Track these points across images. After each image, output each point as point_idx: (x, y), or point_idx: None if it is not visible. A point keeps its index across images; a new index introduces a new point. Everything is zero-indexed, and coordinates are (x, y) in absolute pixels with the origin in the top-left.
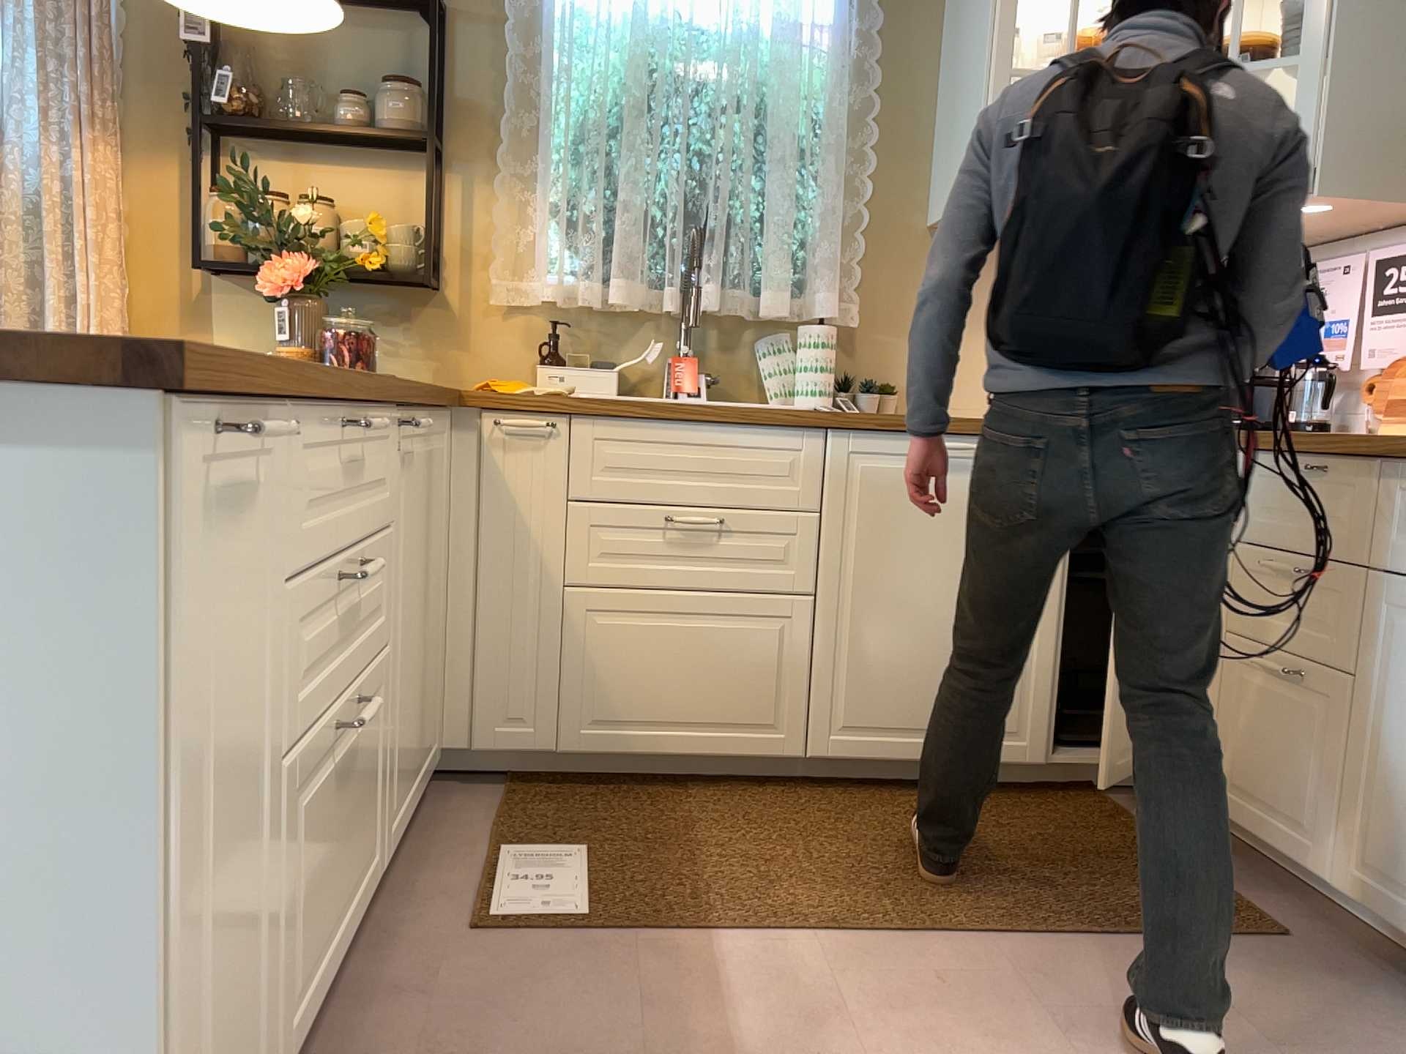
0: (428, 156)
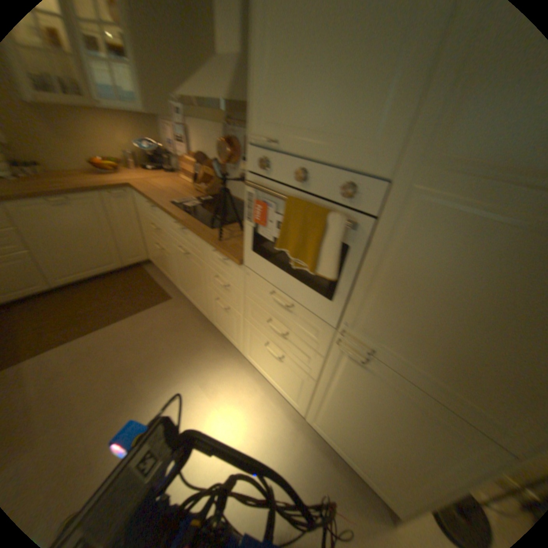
0: None
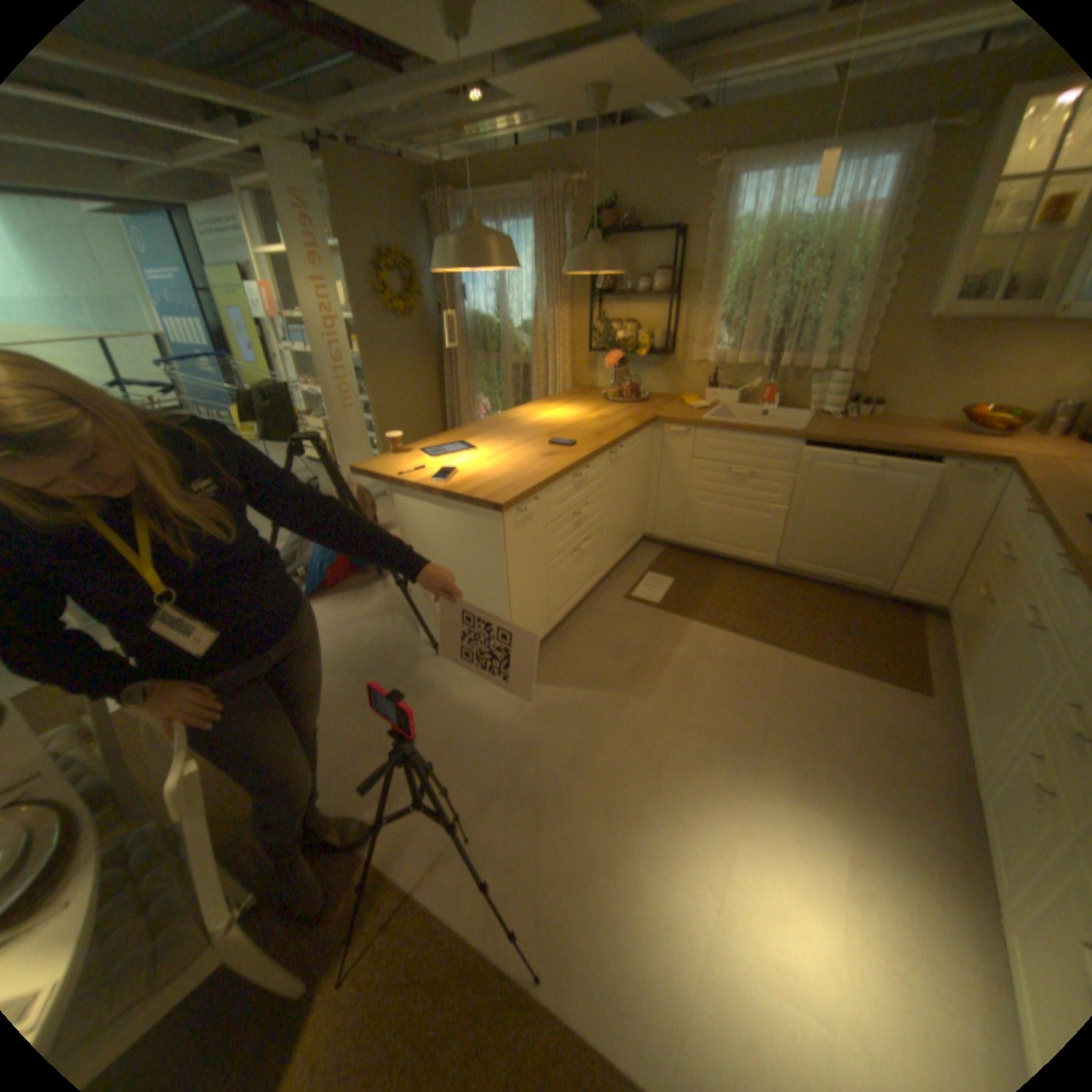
0: (672, 297)
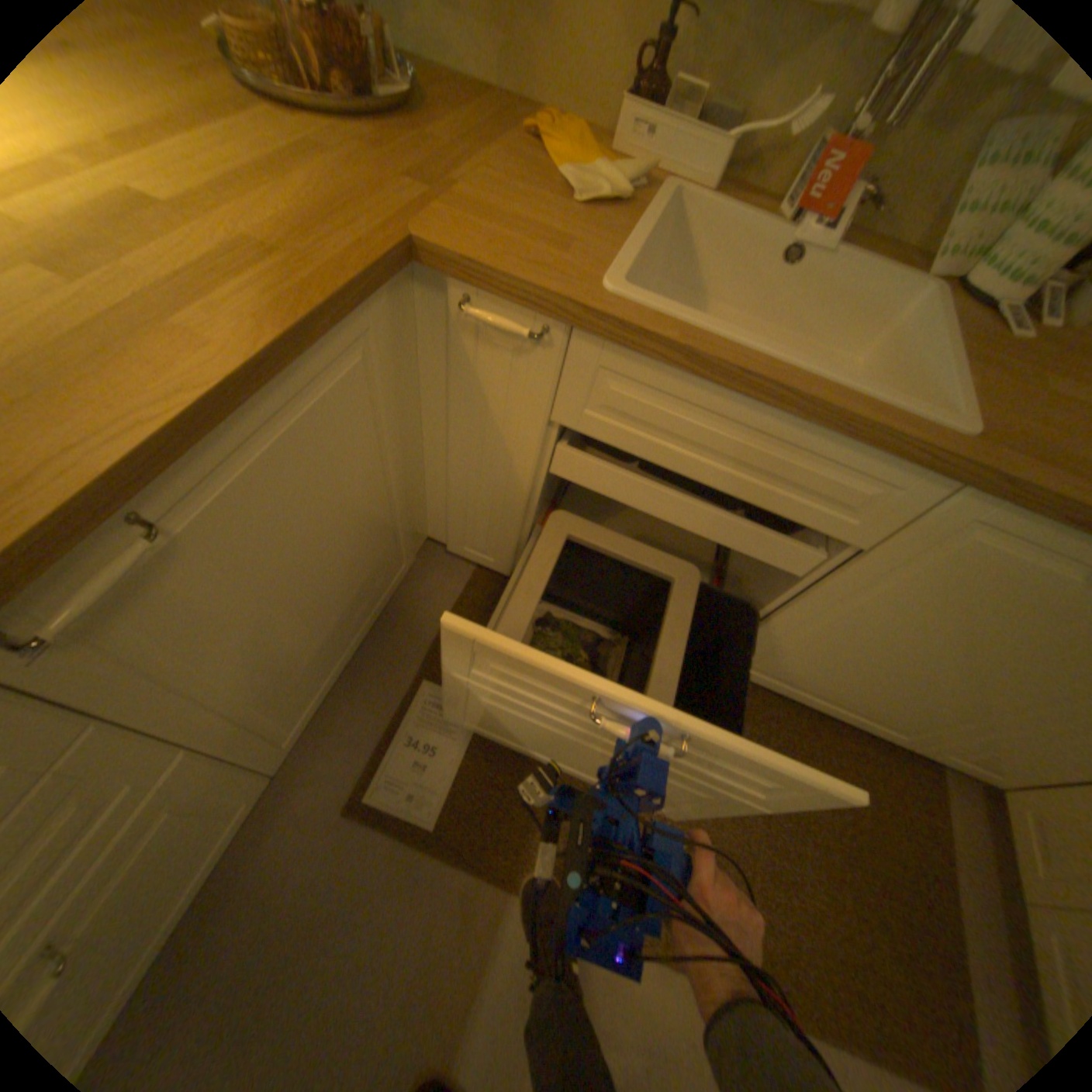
0: None
